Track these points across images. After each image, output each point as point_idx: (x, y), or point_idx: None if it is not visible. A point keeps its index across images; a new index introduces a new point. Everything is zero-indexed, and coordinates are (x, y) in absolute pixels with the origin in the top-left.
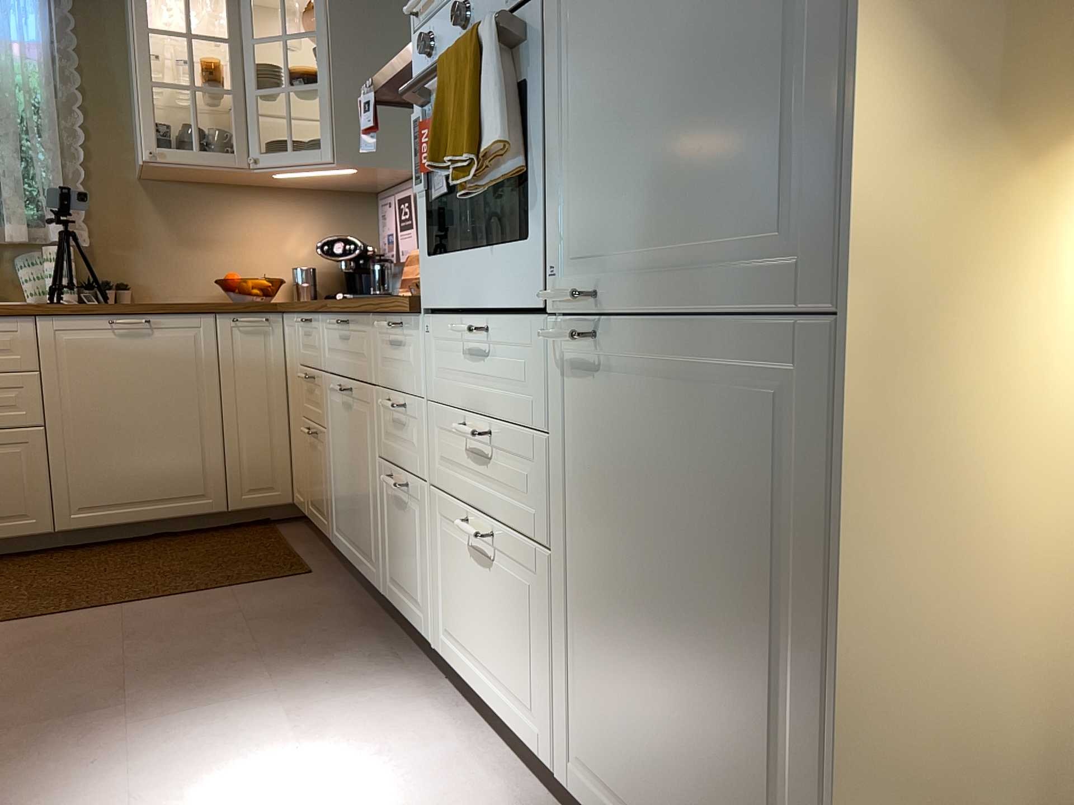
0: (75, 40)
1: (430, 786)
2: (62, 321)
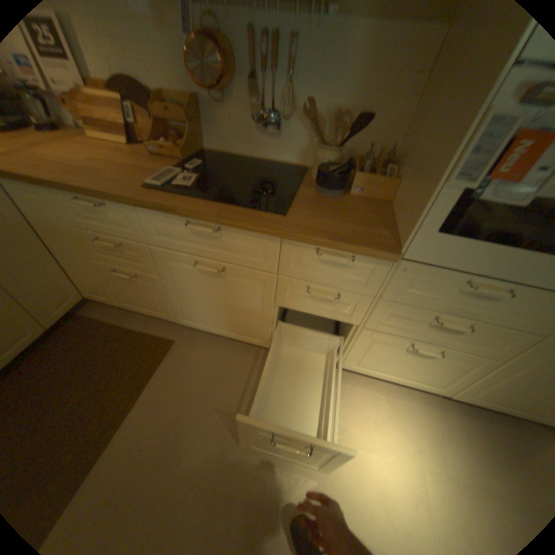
0: None
1: (397, 418)
2: None
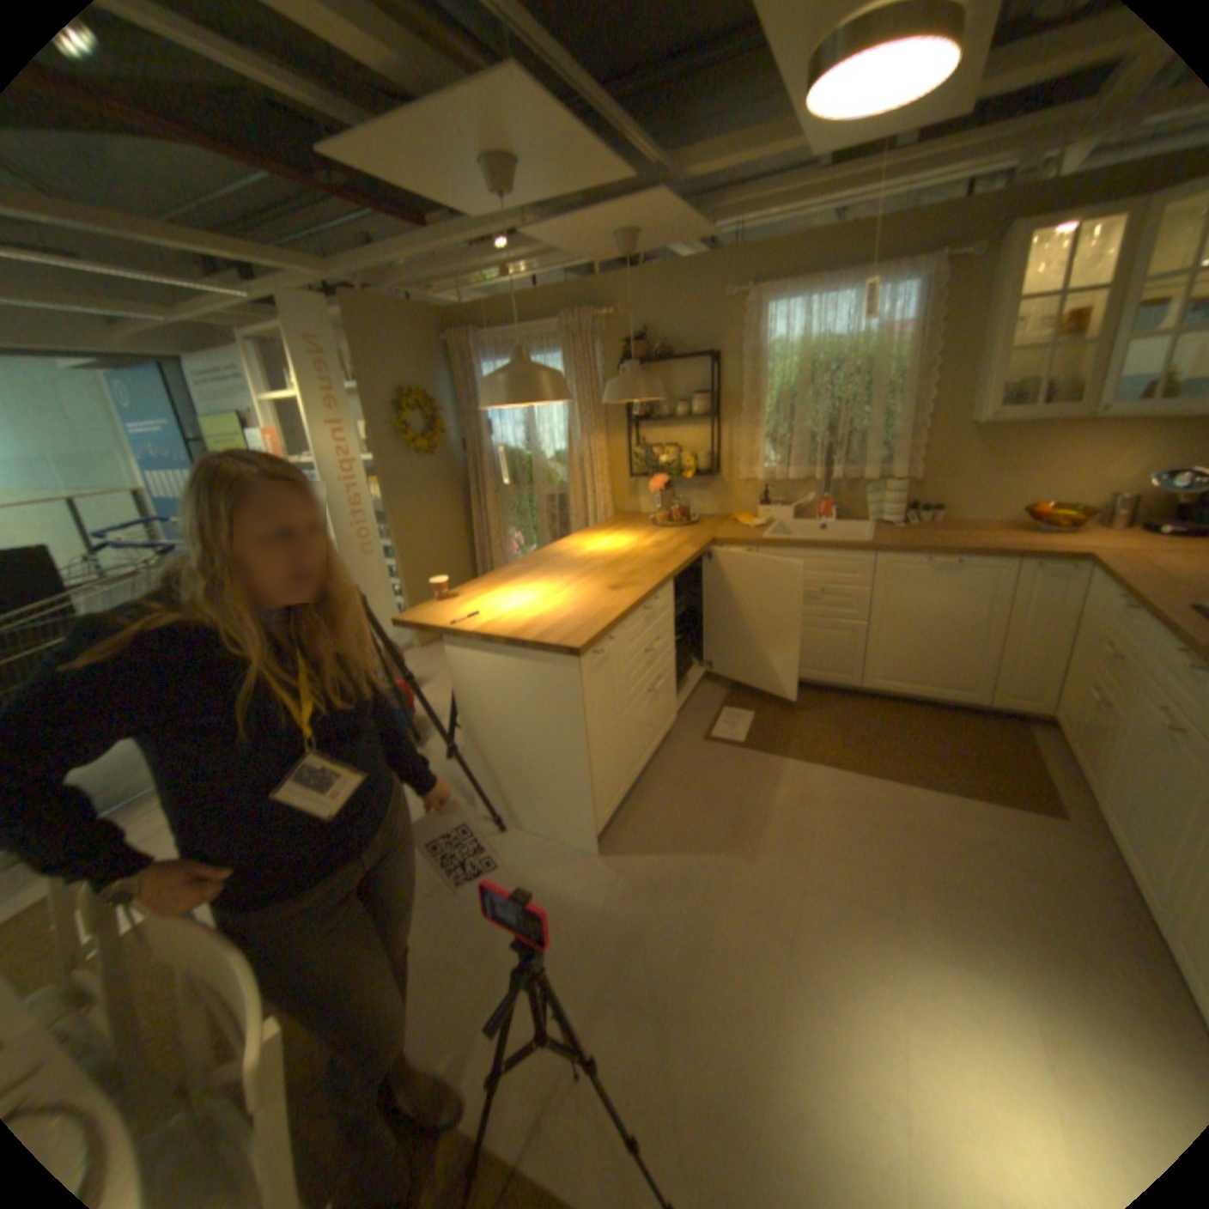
0: (944, 310)
1: None
2: (893, 556)
